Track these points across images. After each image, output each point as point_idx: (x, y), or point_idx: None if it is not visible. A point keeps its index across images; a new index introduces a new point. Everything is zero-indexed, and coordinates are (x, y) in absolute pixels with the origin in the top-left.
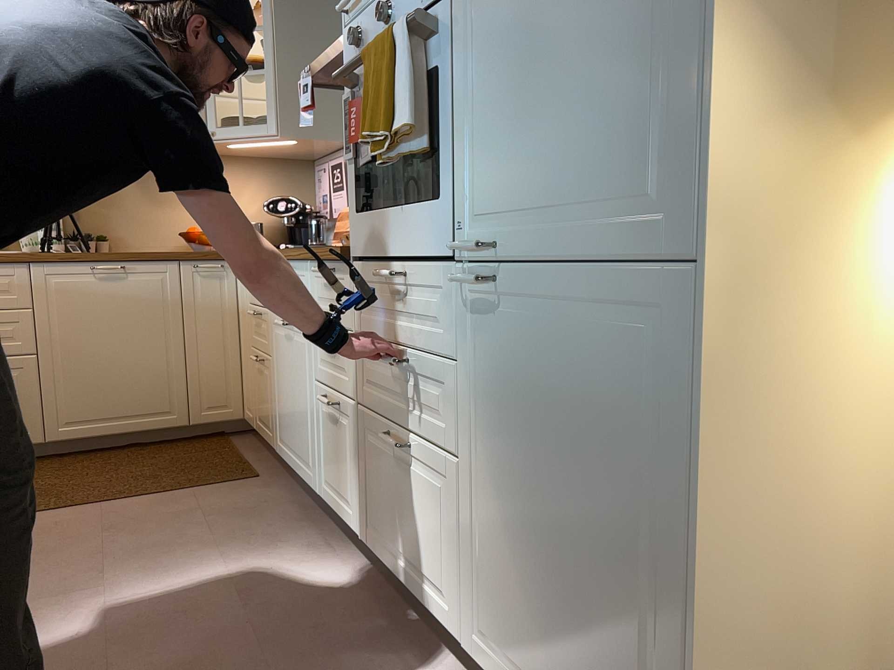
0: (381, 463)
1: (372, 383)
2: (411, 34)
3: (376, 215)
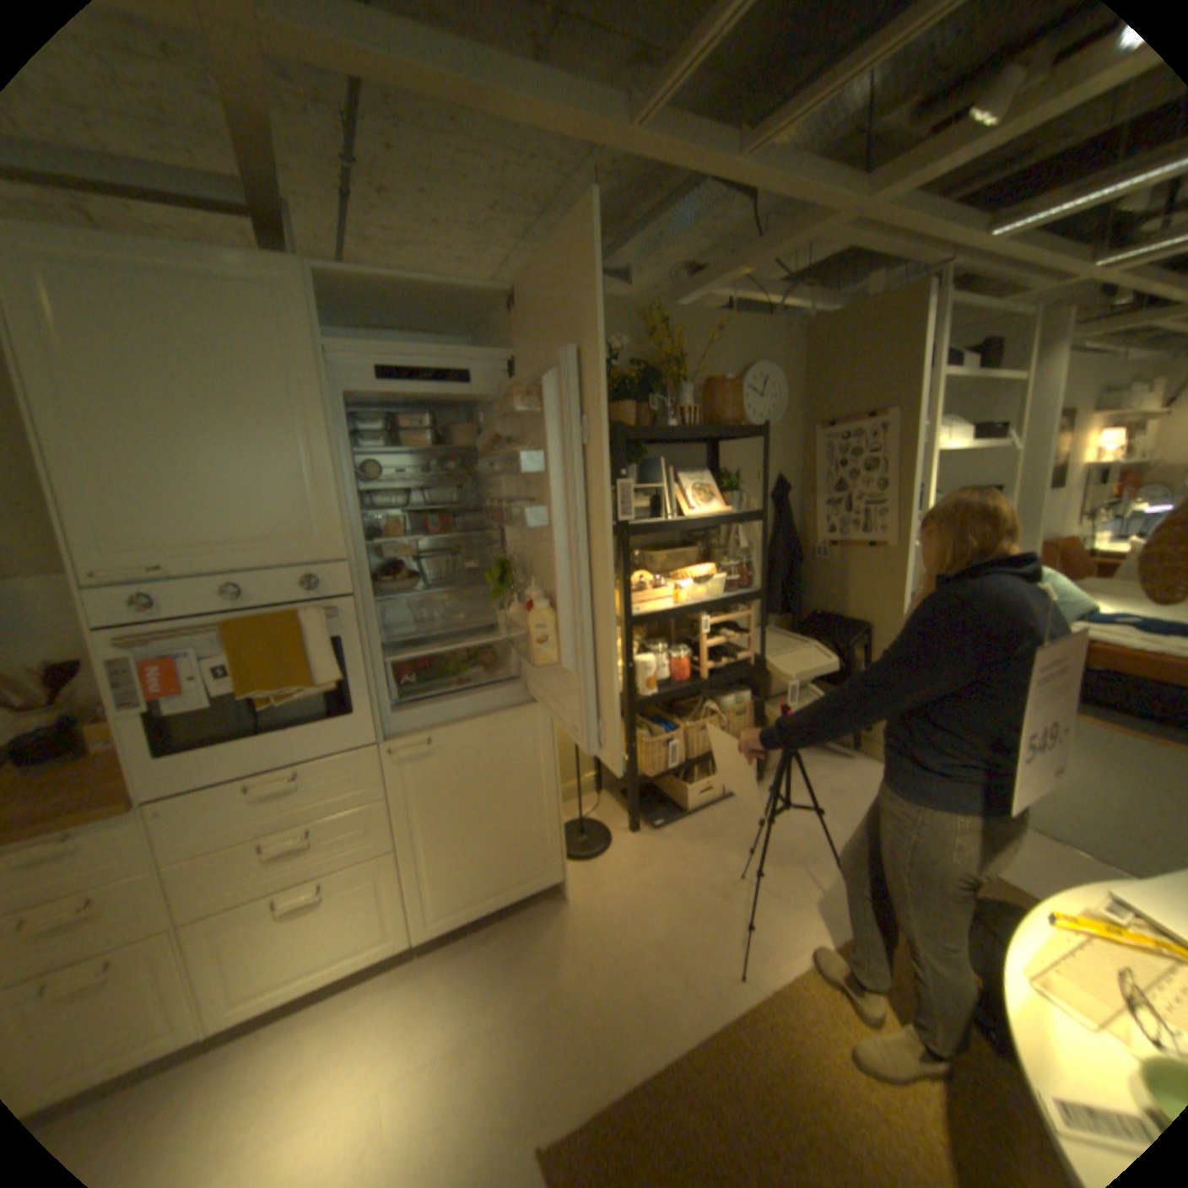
0: (245, 942)
1: (210, 893)
2: (325, 624)
3: (210, 752)
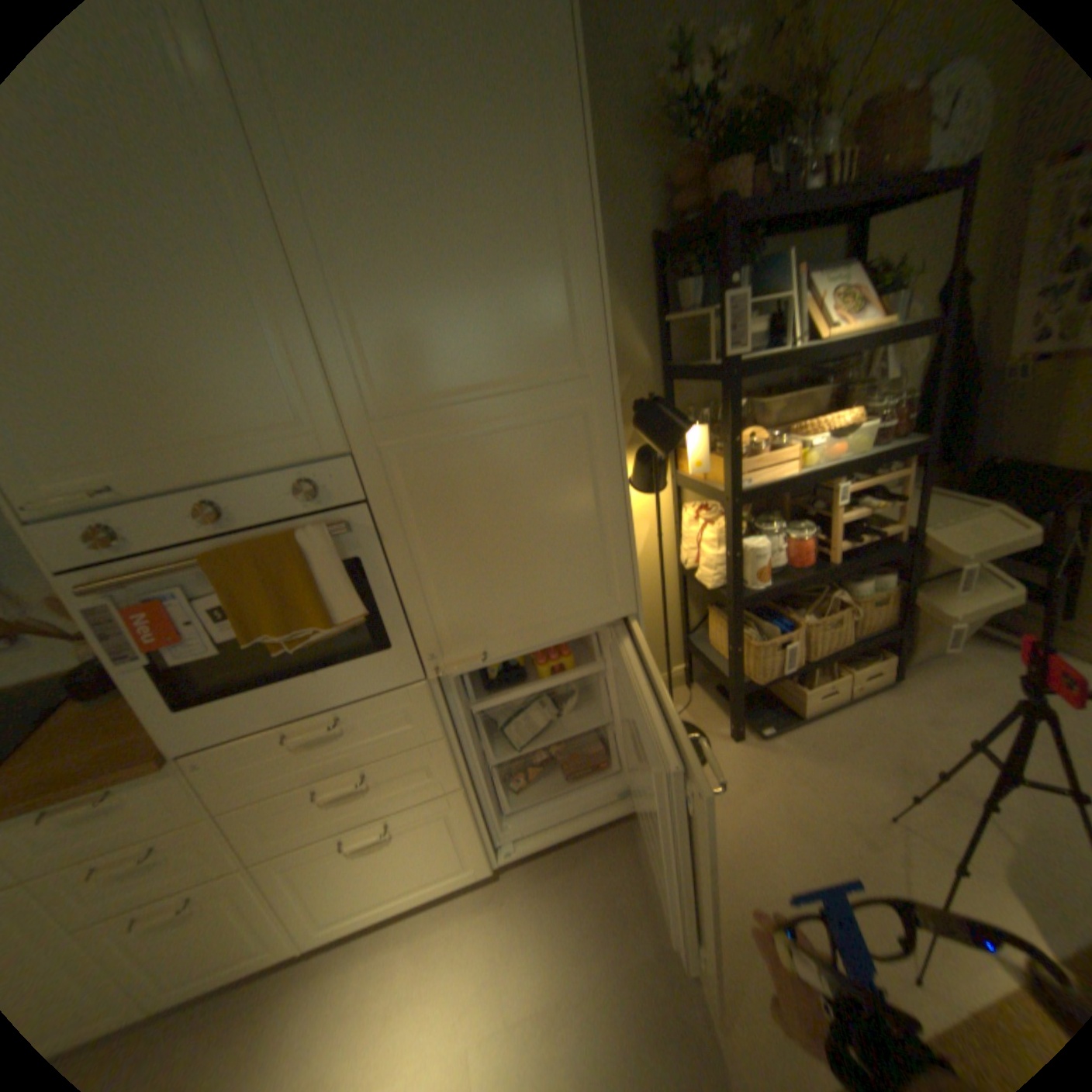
0: (319, 875)
1: (272, 834)
2: (331, 544)
3: (233, 700)
